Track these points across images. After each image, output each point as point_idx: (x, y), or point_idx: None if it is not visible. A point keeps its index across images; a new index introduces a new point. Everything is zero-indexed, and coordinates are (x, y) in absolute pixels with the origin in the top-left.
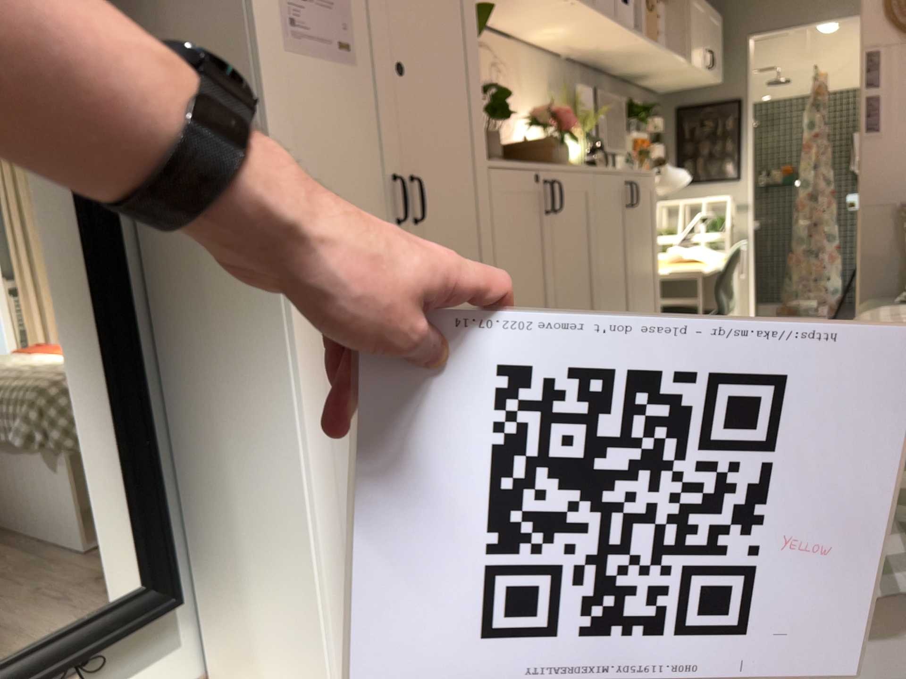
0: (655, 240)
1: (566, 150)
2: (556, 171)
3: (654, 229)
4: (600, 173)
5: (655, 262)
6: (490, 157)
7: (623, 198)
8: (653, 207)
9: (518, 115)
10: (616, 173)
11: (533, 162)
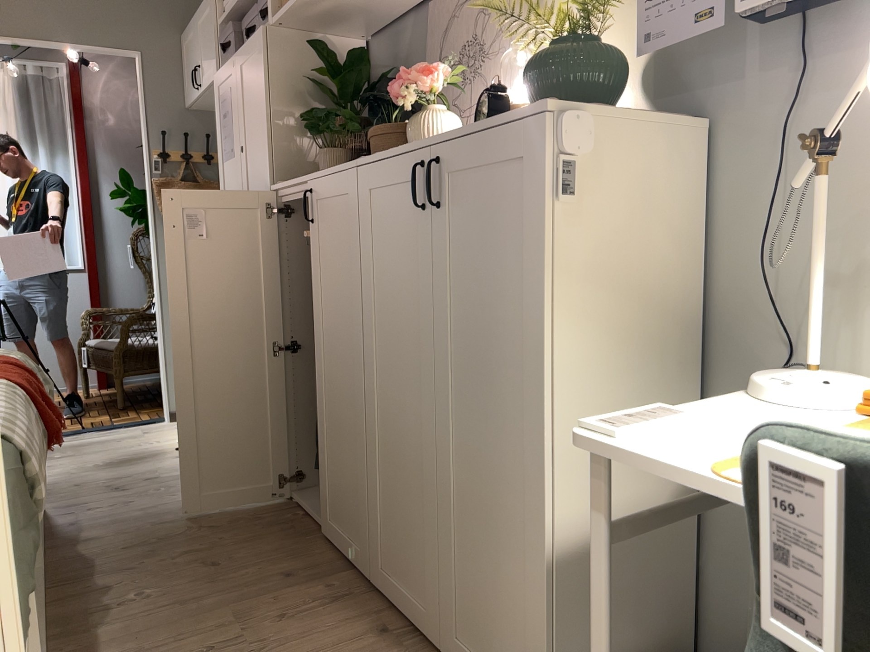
0: (547, 295)
1: (421, 127)
2: (315, 180)
3: (544, 264)
4: (371, 165)
5: (544, 352)
6: (277, 183)
7: (419, 197)
8: (544, 207)
9: (504, 64)
10: (403, 156)
11: (315, 174)
